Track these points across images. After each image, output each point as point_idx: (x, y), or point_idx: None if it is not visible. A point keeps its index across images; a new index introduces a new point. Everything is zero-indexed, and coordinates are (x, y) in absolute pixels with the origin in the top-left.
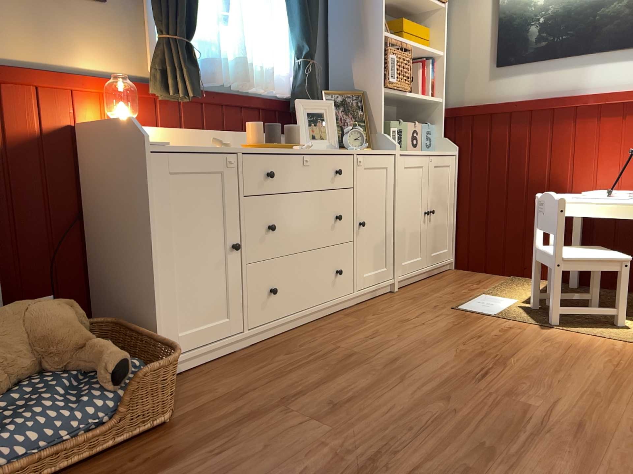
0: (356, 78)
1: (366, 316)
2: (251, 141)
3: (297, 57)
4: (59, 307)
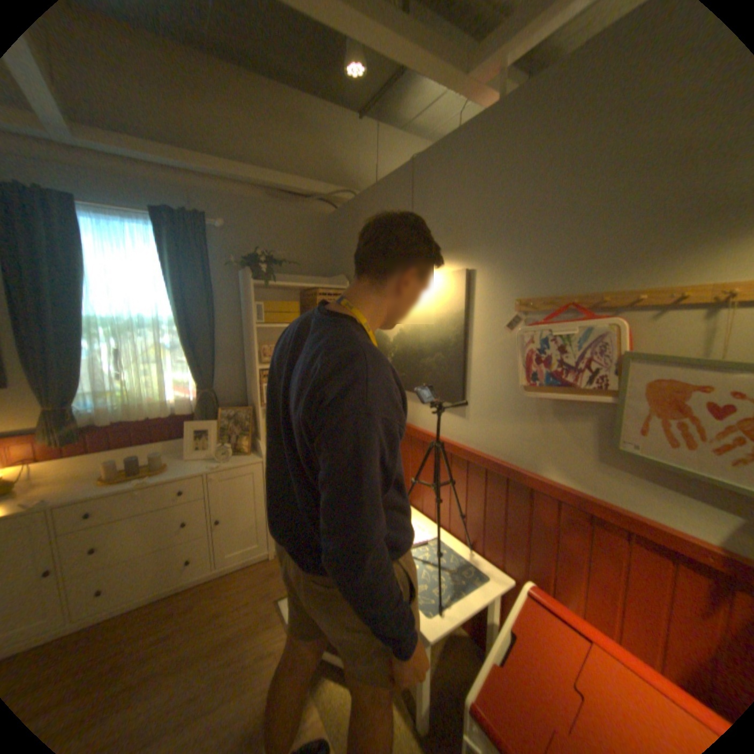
0: (252, 395)
1: (202, 601)
2: (104, 477)
3: (196, 387)
4: None
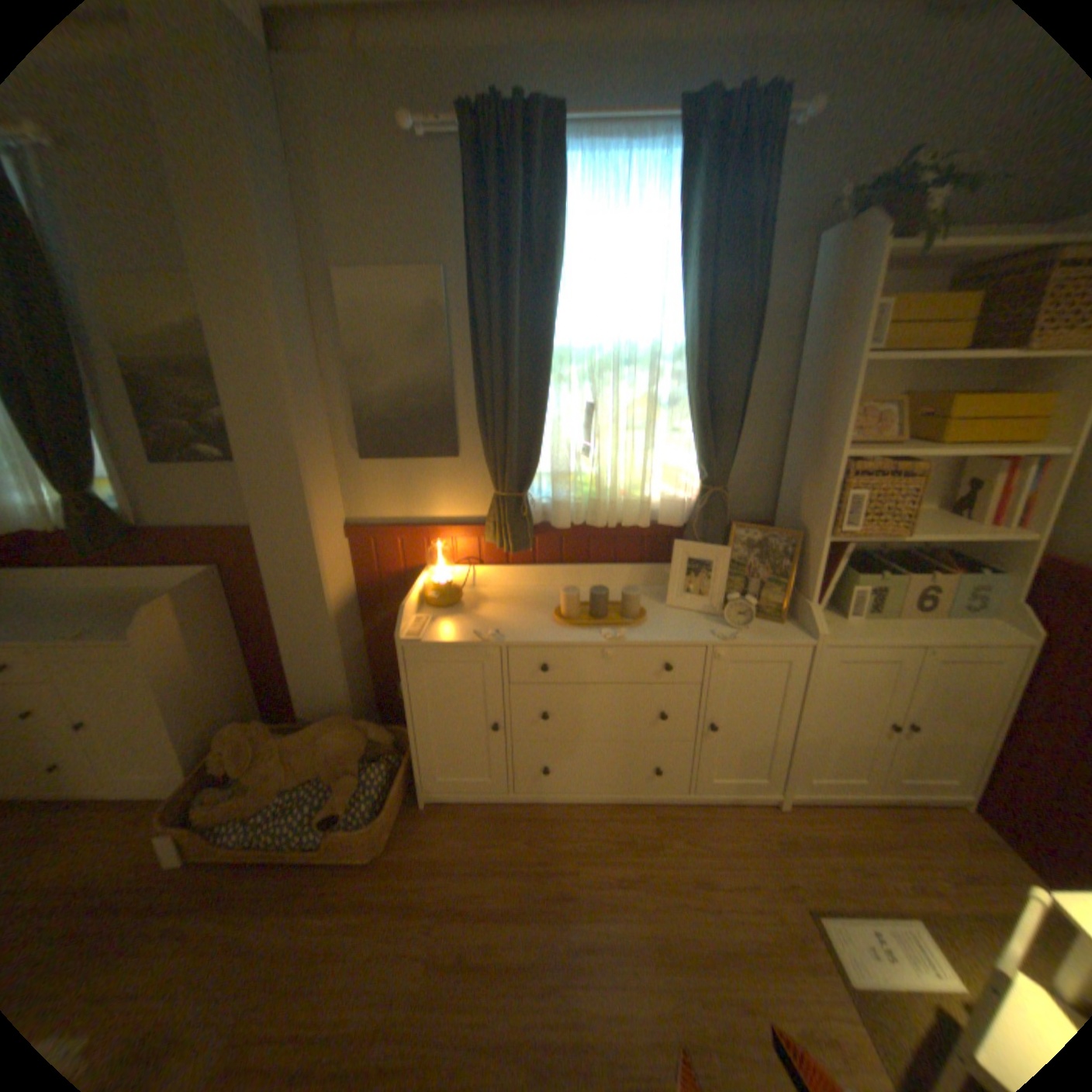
0: (803, 505)
1: (677, 839)
2: (563, 610)
3: (700, 478)
4: (345, 738)
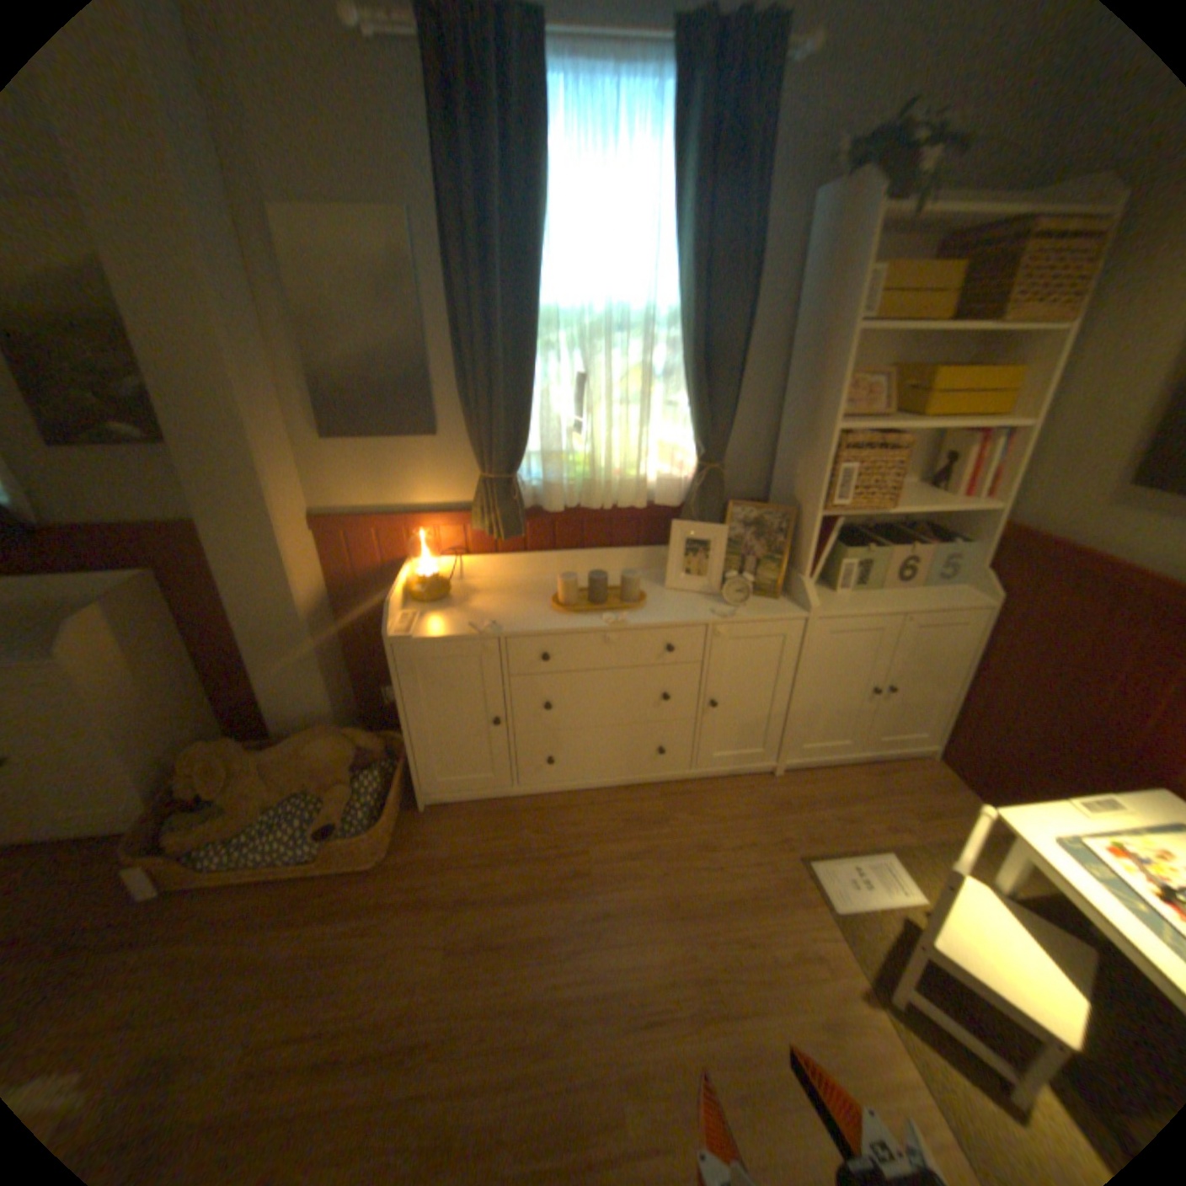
0: (797, 481)
1: (680, 811)
2: (561, 597)
3: (696, 455)
4: (332, 746)
